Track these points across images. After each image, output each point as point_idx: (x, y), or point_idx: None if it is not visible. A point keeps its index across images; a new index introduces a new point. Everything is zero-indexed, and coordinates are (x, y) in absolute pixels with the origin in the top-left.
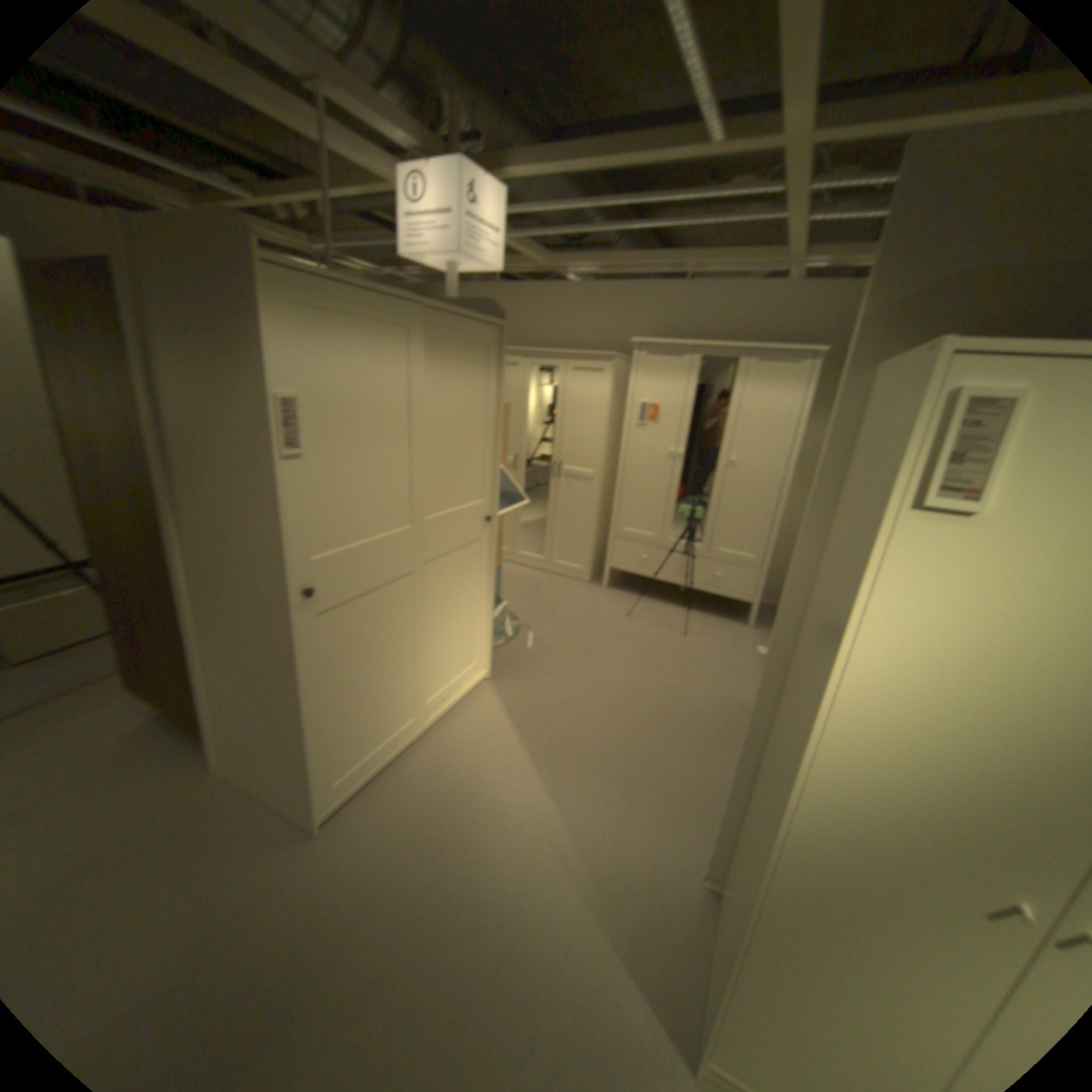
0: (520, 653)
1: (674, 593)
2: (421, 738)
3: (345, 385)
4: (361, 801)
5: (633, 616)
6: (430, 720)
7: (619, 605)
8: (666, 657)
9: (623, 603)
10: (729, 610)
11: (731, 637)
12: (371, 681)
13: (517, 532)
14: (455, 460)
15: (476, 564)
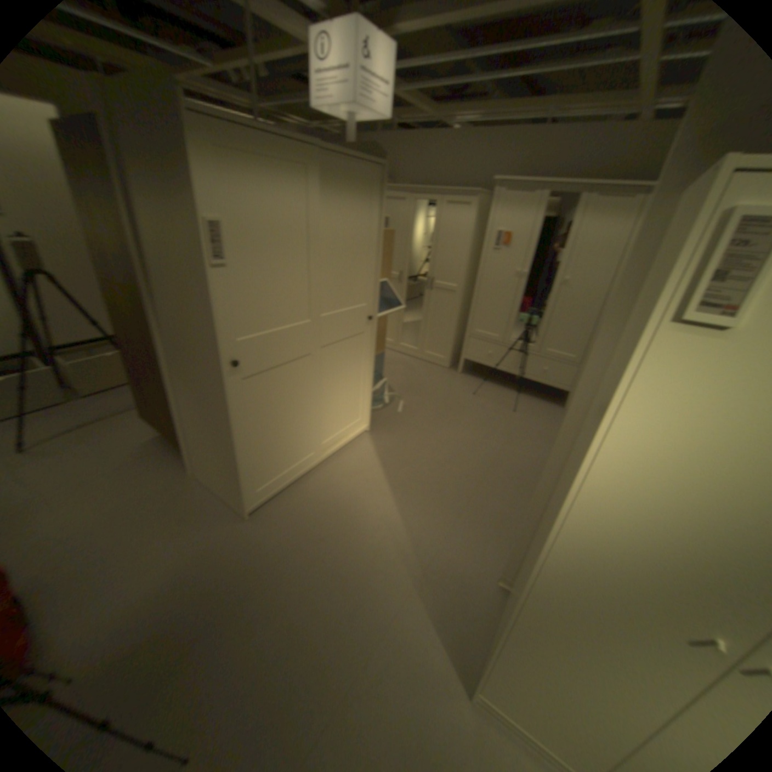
0: (389, 415)
1: (508, 381)
2: (314, 467)
3: (251, 212)
4: (272, 503)
5: (475, 395)
6: (321, 456)
7: (465, 386)
8: (495, 426)
9: (469, 385)
10: (550, 396)
11: (548, 415)
12: (278, 427)
13: (398, 329)
14: (340, 273)
15: (356, 351)
